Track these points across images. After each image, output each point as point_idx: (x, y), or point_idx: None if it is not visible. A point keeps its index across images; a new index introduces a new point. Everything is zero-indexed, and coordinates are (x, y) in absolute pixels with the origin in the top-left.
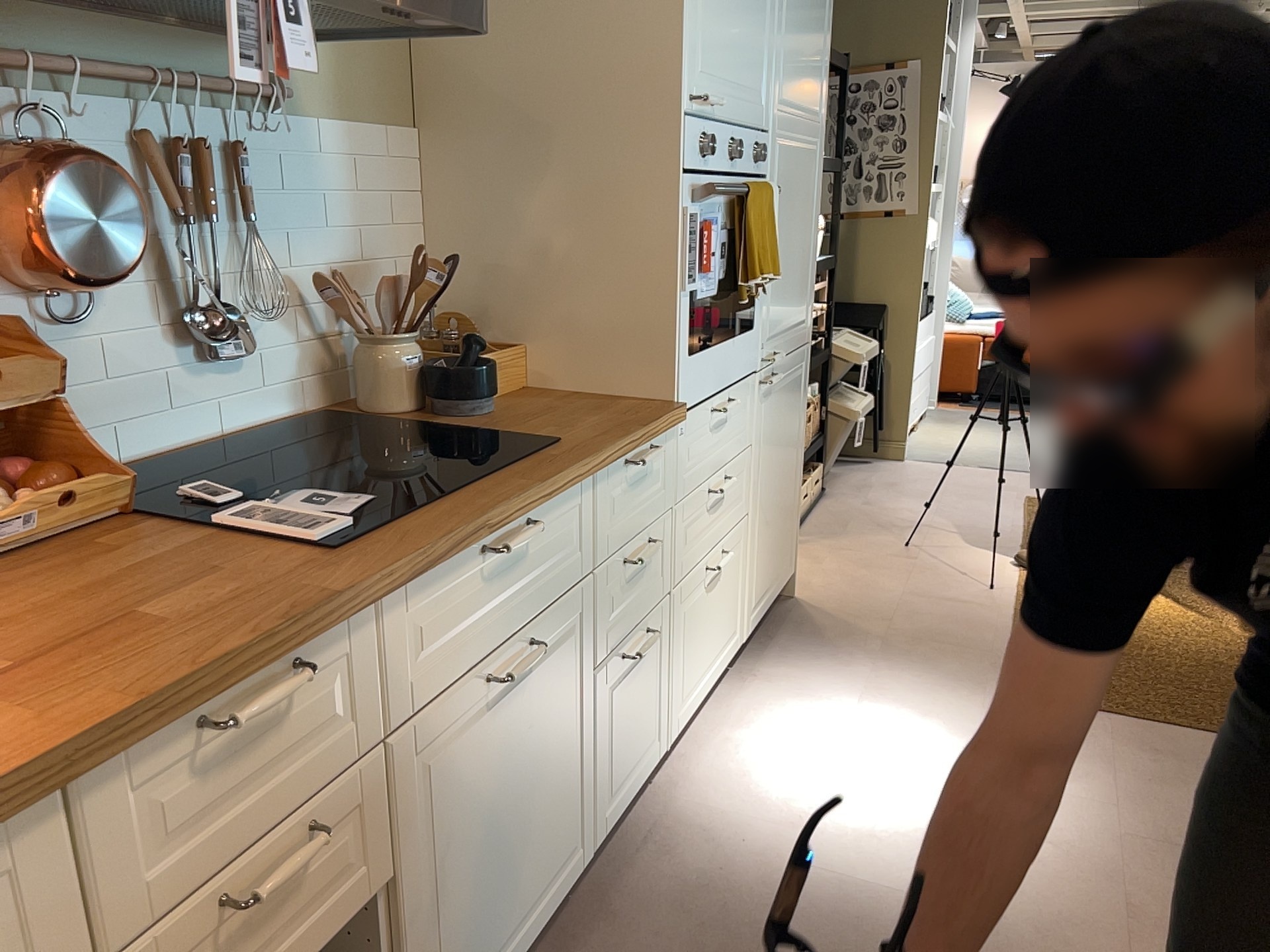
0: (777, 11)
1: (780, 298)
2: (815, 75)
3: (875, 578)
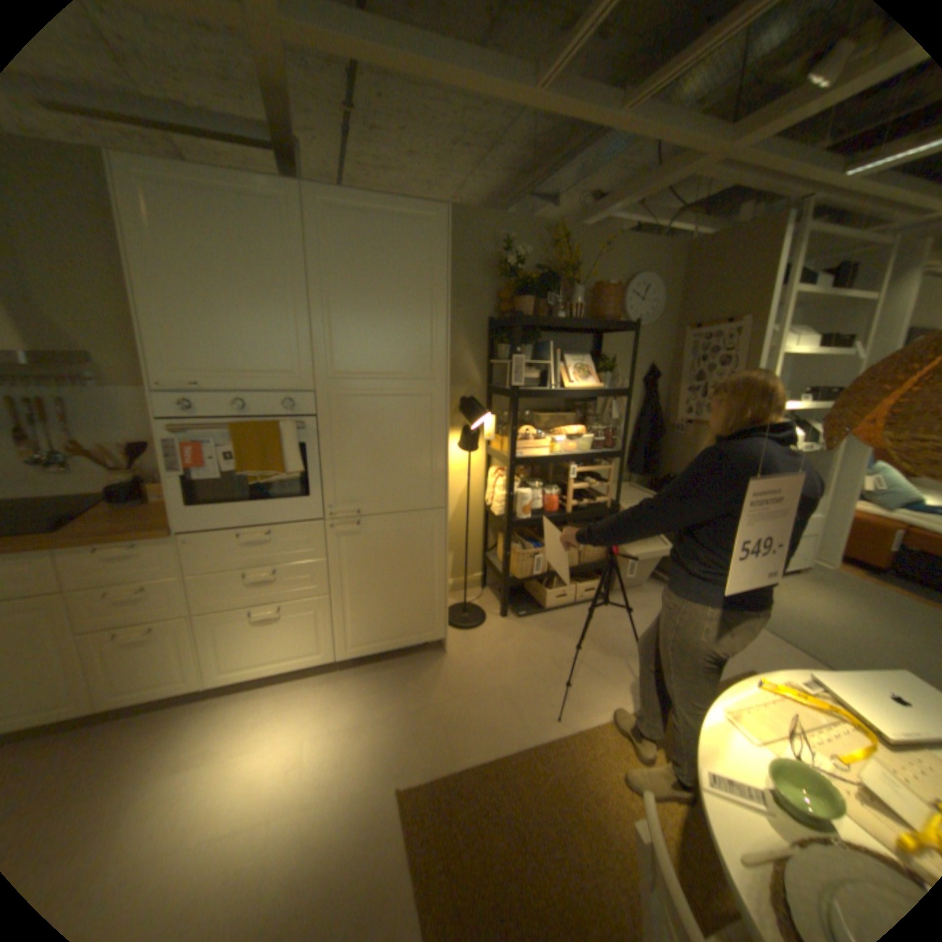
0: (308, 323)
1: (359, 481)
2: (408, 351)
3: (507, 669)
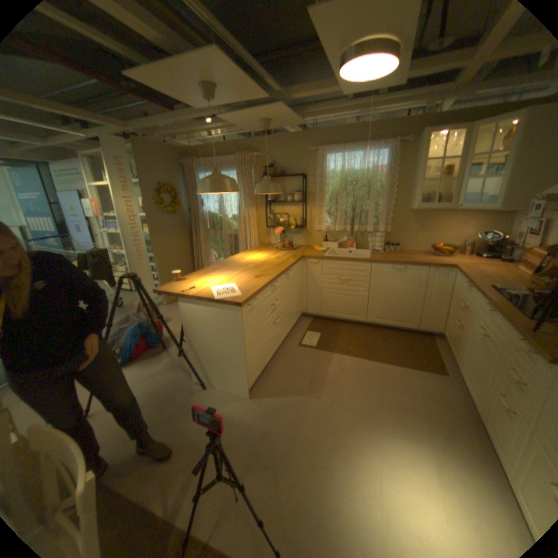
0: None
1: None
2: None
3: None
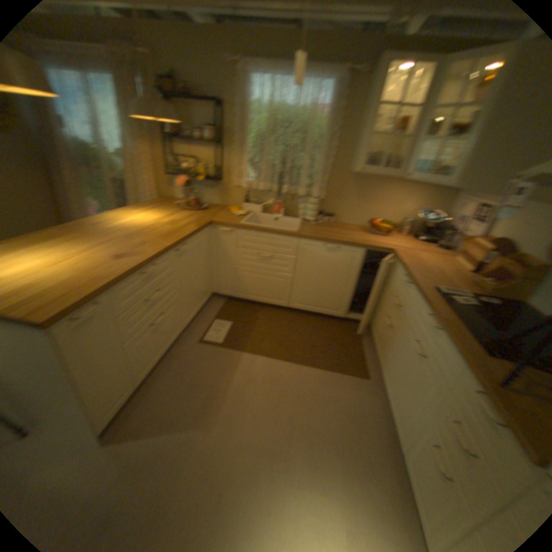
0: None
1: None
2: None
3: None
